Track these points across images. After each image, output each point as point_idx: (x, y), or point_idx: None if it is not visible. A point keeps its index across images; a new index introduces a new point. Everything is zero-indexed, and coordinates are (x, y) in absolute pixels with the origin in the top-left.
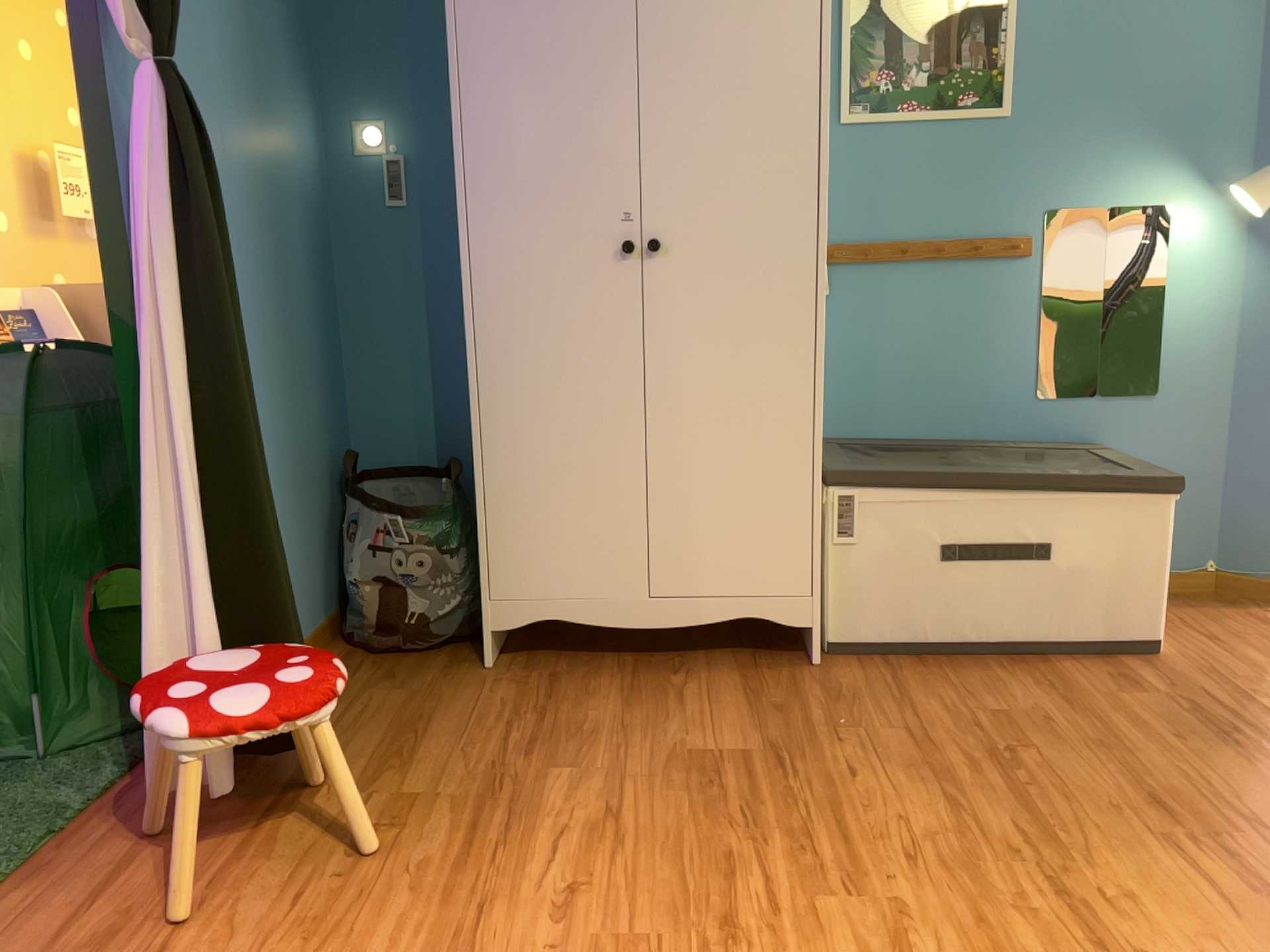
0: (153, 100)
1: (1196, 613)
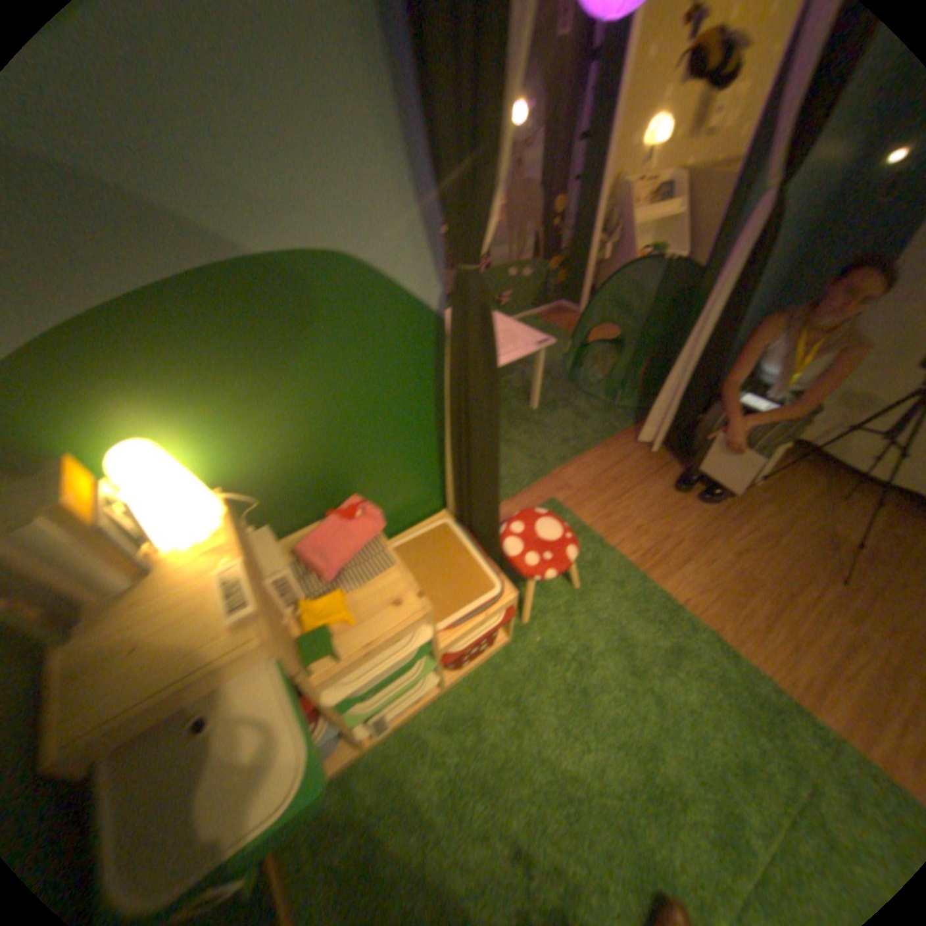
0: (763, 213)
1: None
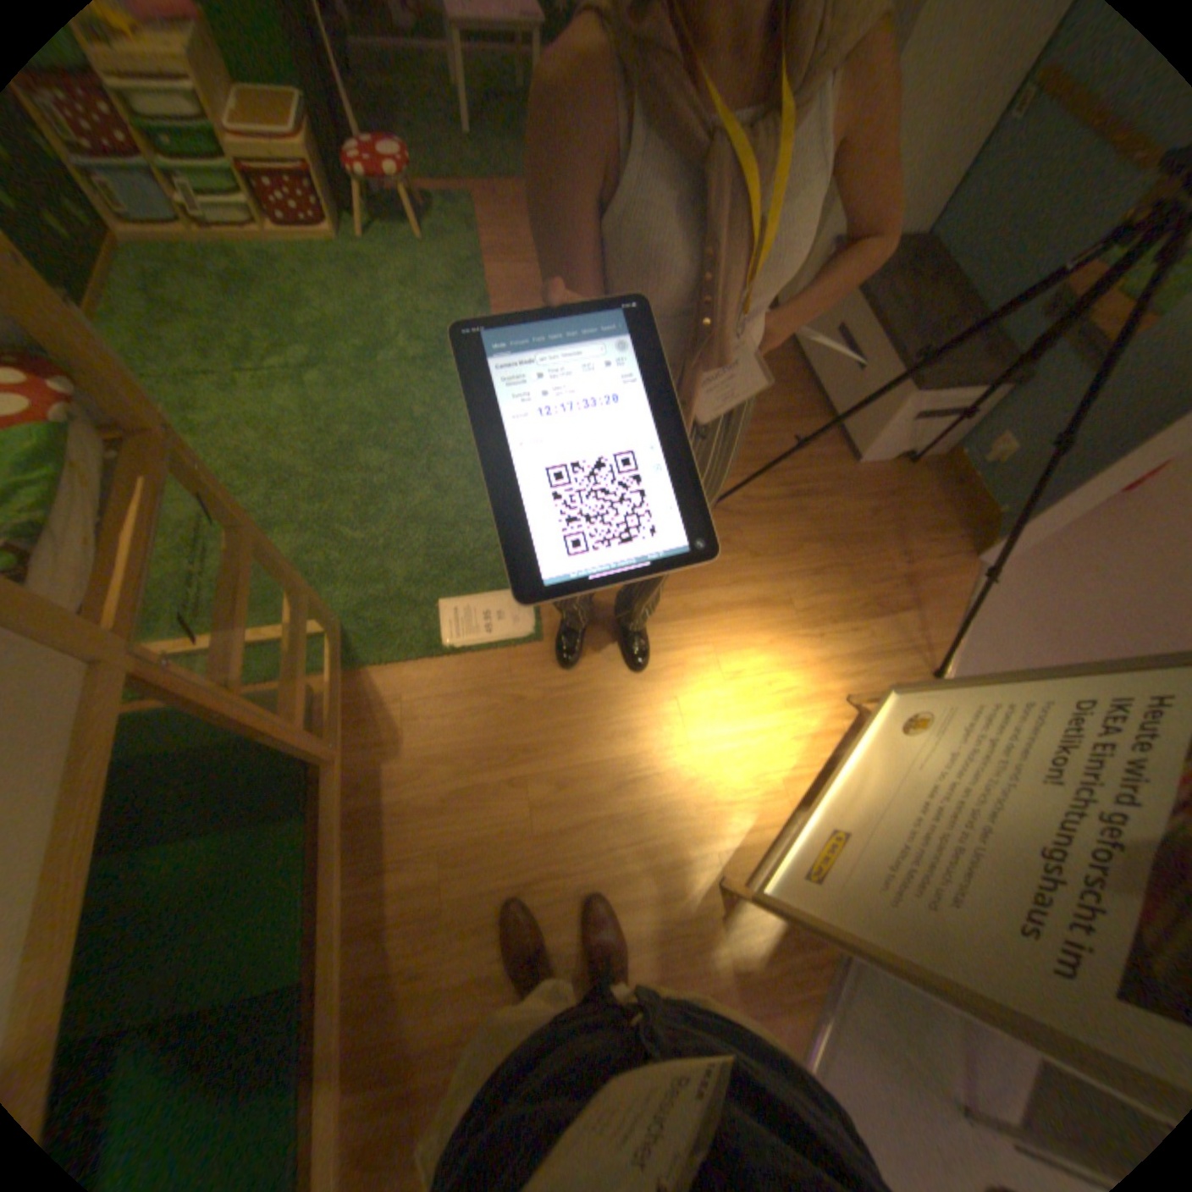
0: None
1: (936, 503)
